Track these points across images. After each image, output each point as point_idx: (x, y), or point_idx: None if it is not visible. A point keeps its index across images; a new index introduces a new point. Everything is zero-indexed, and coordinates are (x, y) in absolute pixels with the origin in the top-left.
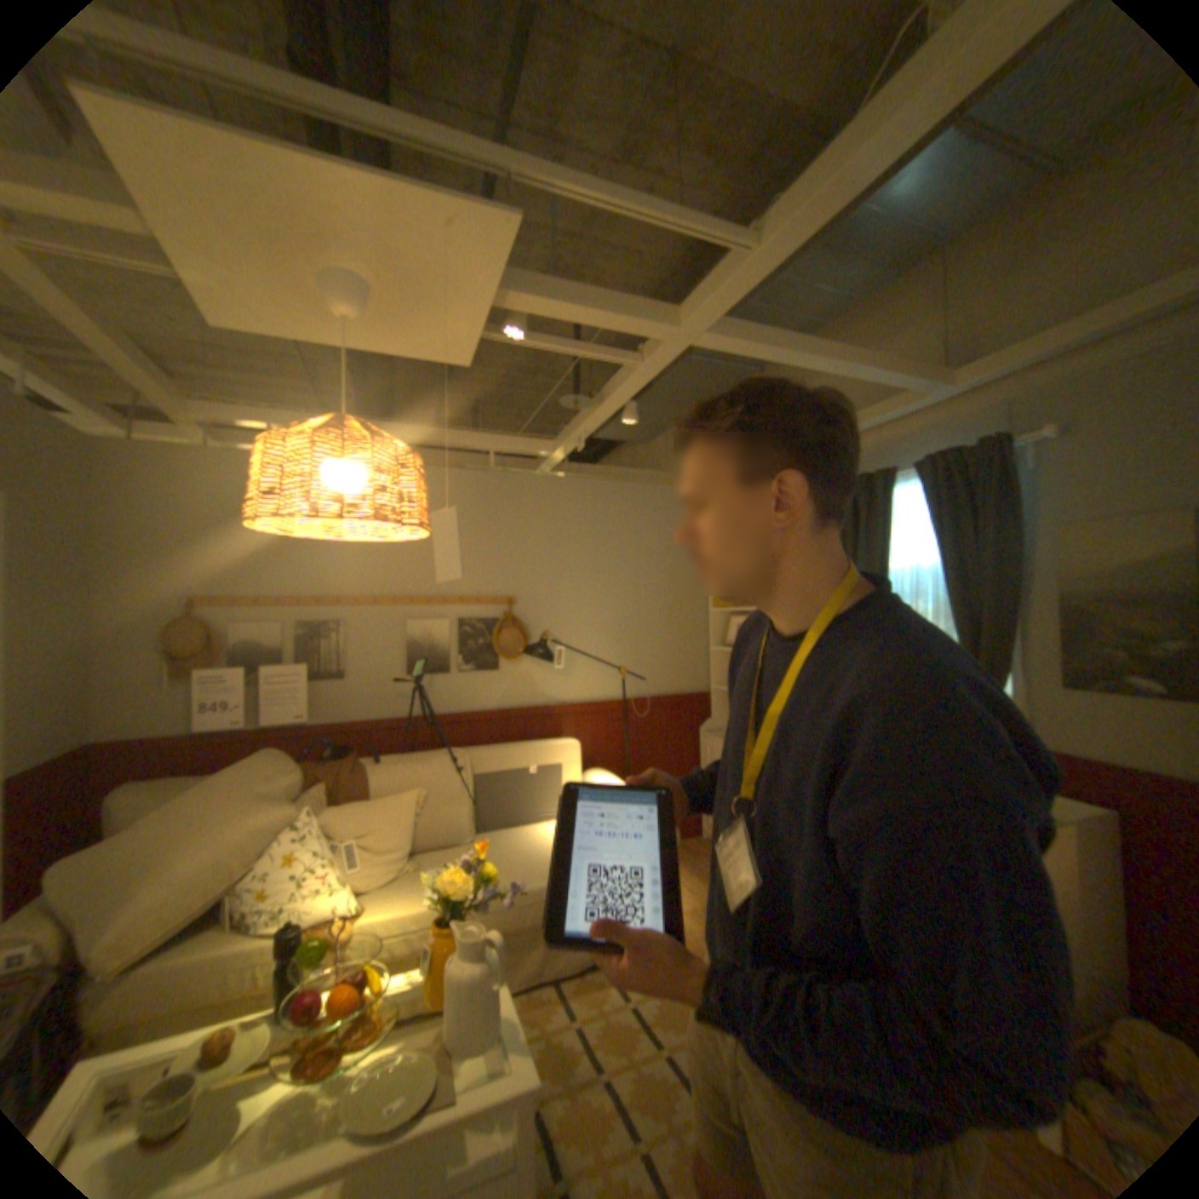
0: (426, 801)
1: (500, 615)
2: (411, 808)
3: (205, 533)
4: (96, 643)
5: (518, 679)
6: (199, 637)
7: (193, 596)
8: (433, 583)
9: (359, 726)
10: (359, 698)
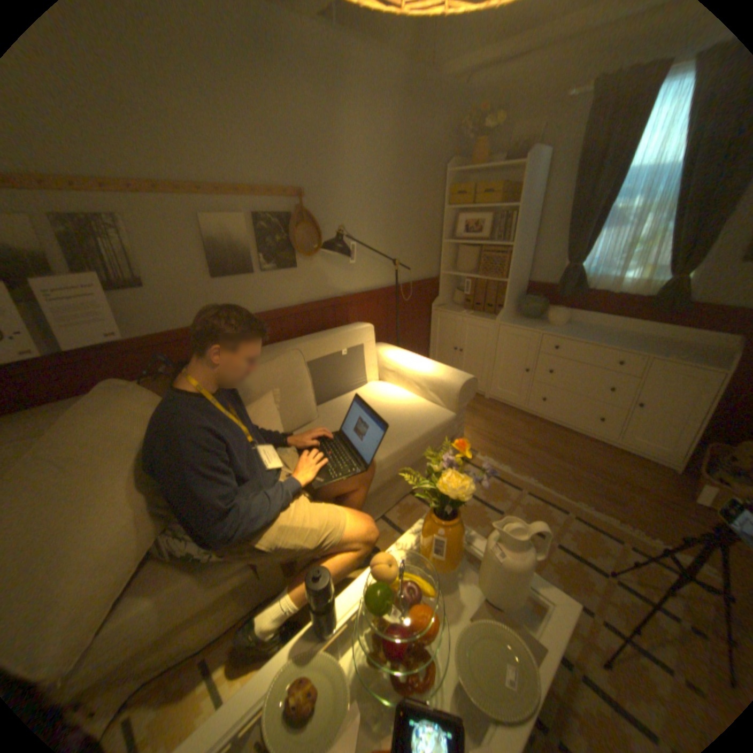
0: (282, 395)
1: (291, 211)
2: (276, 405)
3: None
4: None
5: (312, 276)
6: None
7: None
8: (217, 167)
9: (177, 336)
10: (167, 308)
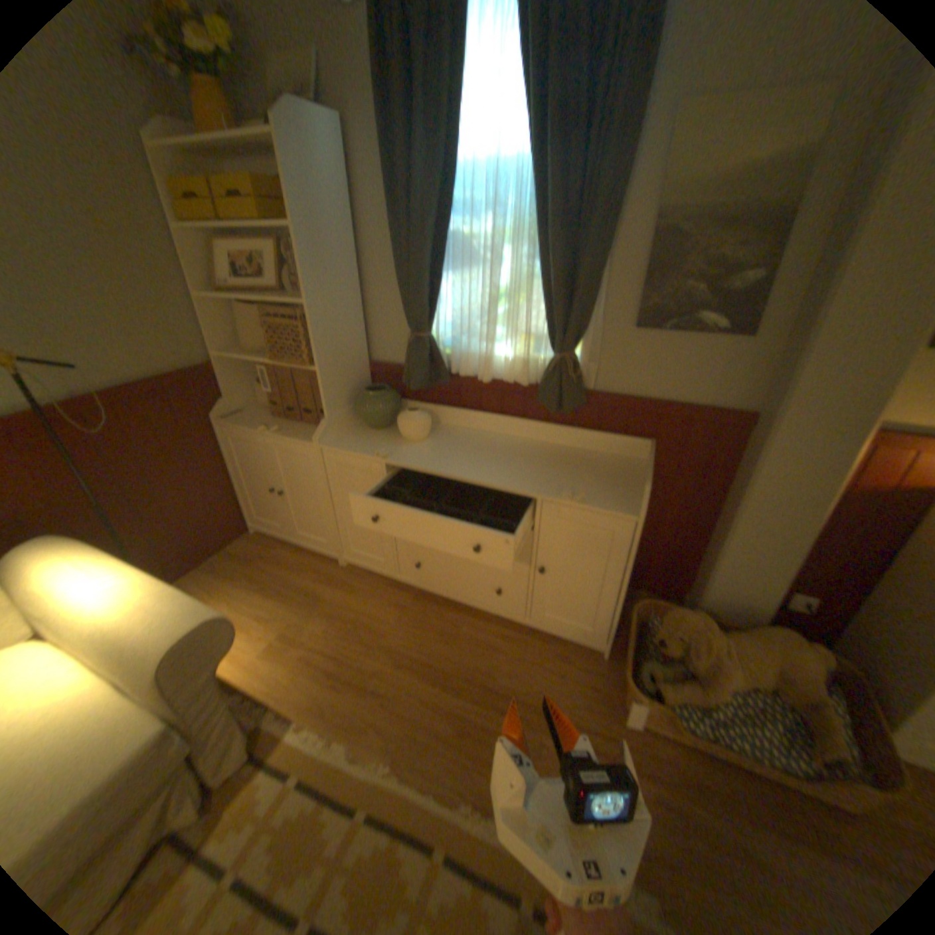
0: None
1: None
2: None
3: None
4: None
5: None
6: None
7: None
8: None
9: None
10: None
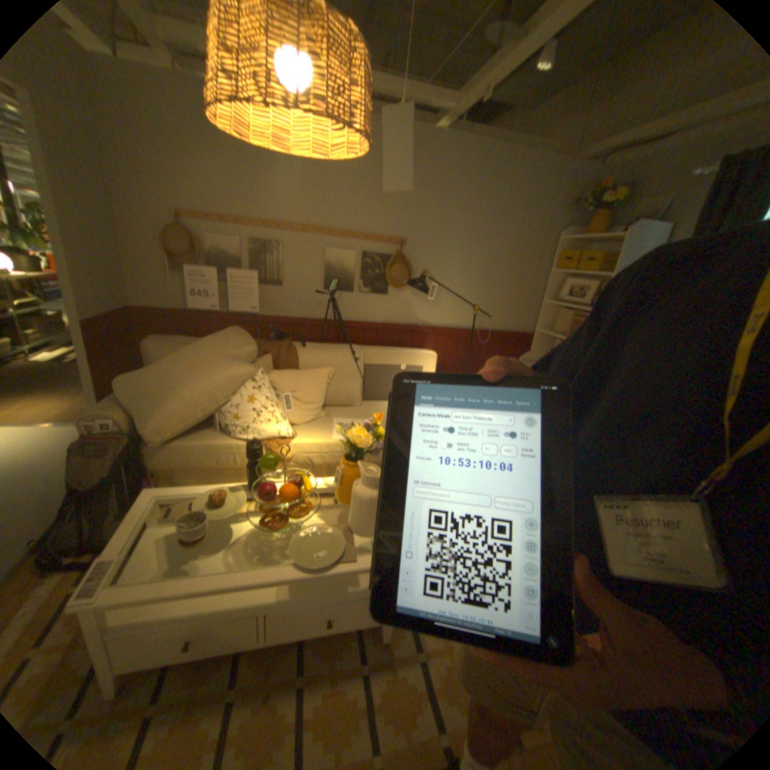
0: (333, 376)
1: (392, 252)
2: (324, 379)
3: (180, 154)
4: (119, 236)
5: (399, 303)
6: (184, 240)
7: (177, 208)
8: (346, 219)
9: (291, 320)
10: (291, 301)
